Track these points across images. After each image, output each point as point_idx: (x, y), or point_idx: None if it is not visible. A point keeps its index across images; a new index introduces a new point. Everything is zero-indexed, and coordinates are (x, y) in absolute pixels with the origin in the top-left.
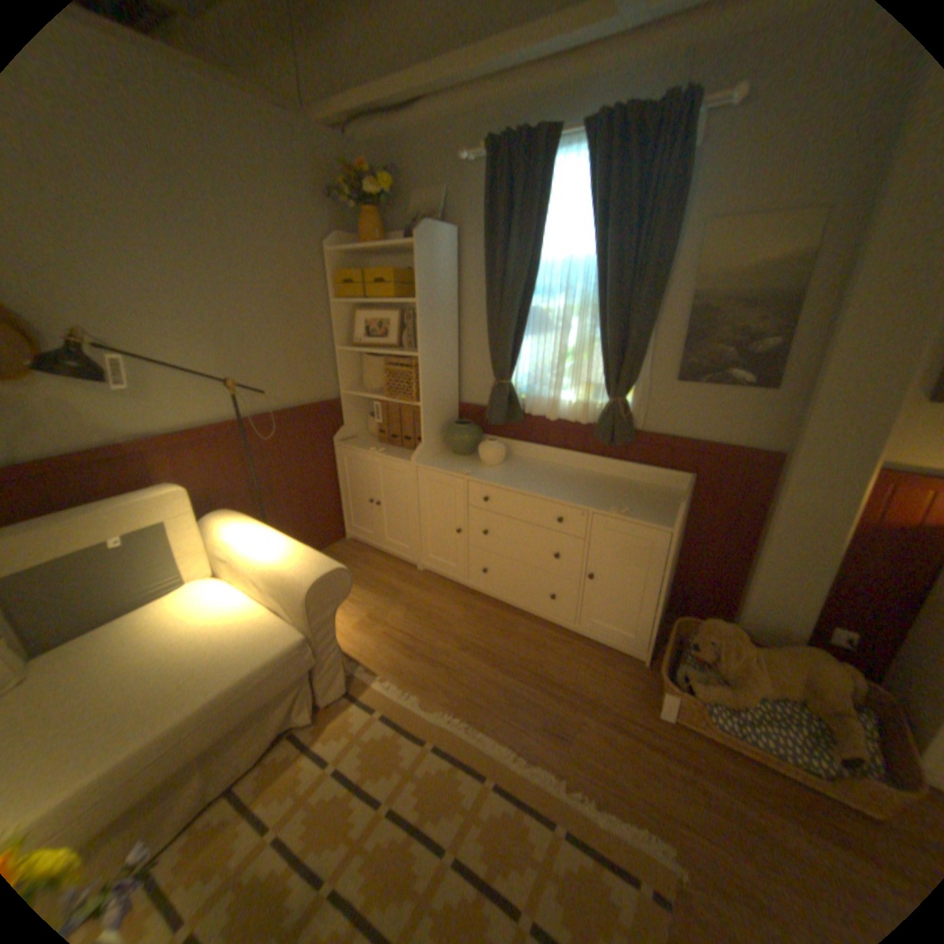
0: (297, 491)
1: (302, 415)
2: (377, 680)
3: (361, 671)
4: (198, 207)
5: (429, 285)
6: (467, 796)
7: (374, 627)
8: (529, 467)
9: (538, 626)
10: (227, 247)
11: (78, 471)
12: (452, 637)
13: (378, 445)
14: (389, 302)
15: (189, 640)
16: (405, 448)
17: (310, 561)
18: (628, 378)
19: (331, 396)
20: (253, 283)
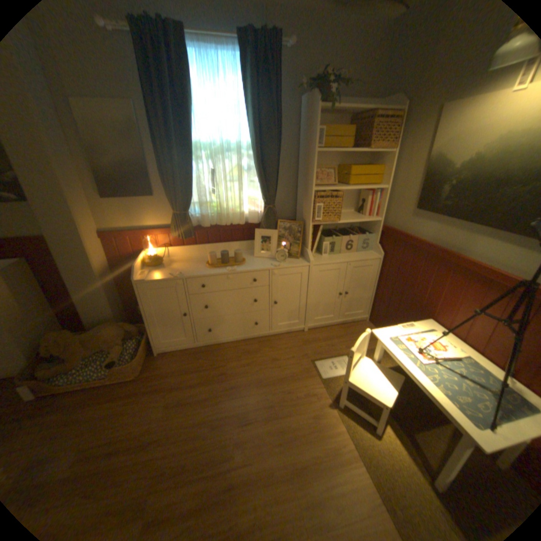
0: None
1: None
2: None
3: None
4: None
5: None
6: None
7: None
8: None
9: None
10: None
11: None
12: None
13: None
14: None
15: None
16: None
17: None
18: None
19: None
20: None
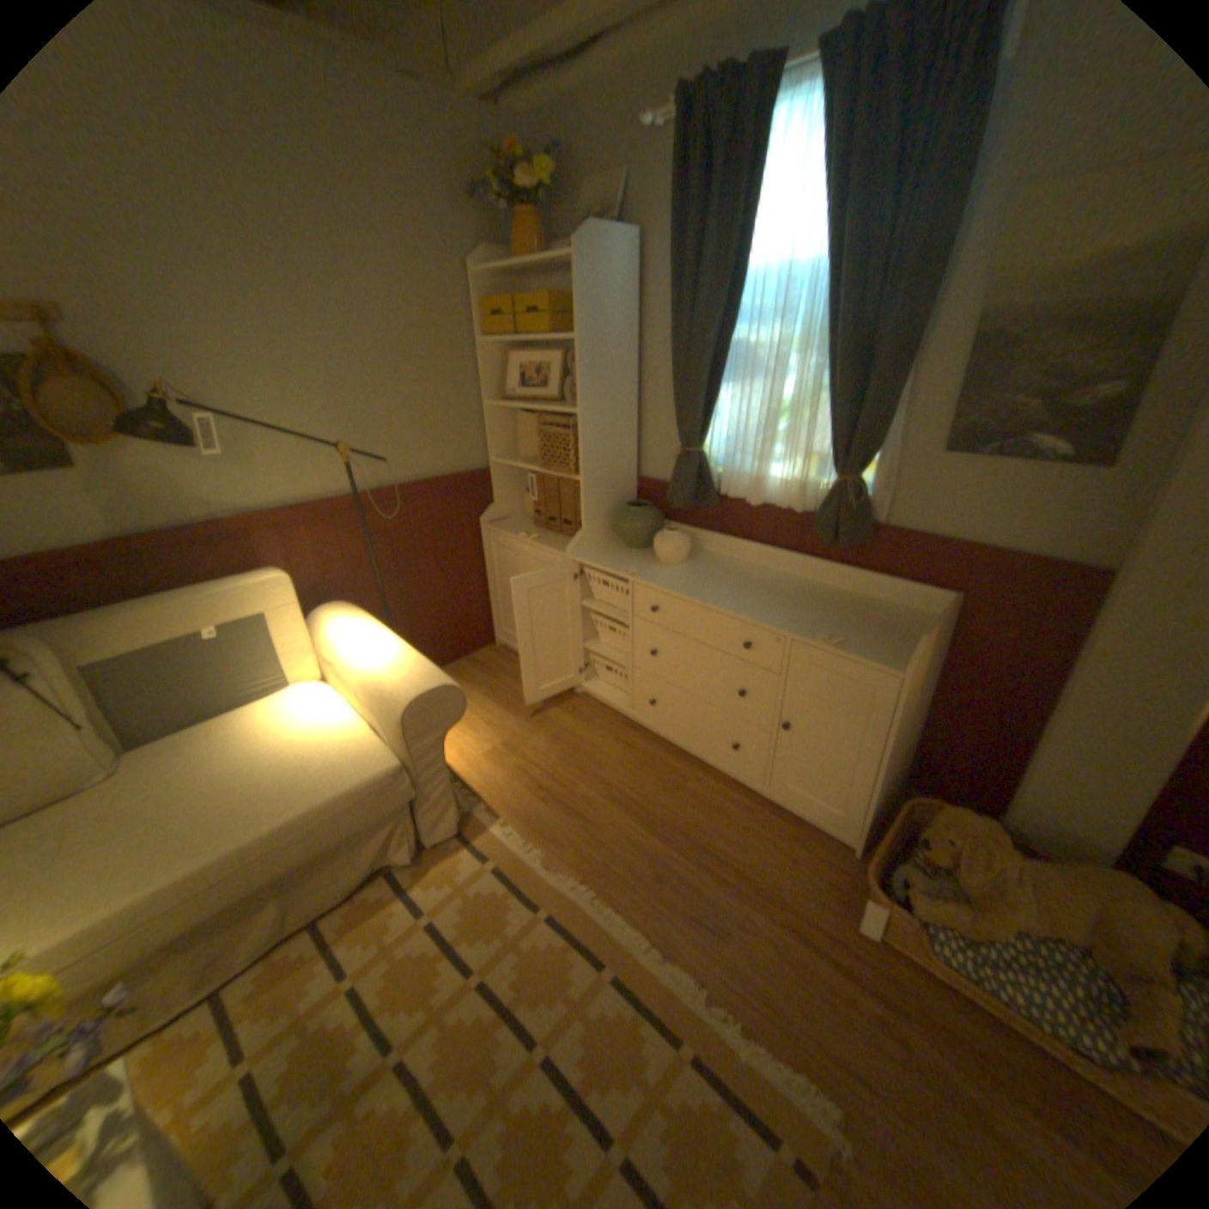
0: (435, 583)
1: (440, 489)
2: (499, 824)
3: (482, 809)
4: (304, 223)
5: (594, 315)
6: (576, 984)
7: (508, 757)
8: (721, 569)
9: (715, 782)
10: (342, 274)
11: (178, 549)
12: (600, 782)
13: (533, 530)
14: (552, 340)
15: (277, 751)
16: (565, 535)
17: (415, 673)
18: (865, 447)
19: (478, 464)
20: (376, 319)
